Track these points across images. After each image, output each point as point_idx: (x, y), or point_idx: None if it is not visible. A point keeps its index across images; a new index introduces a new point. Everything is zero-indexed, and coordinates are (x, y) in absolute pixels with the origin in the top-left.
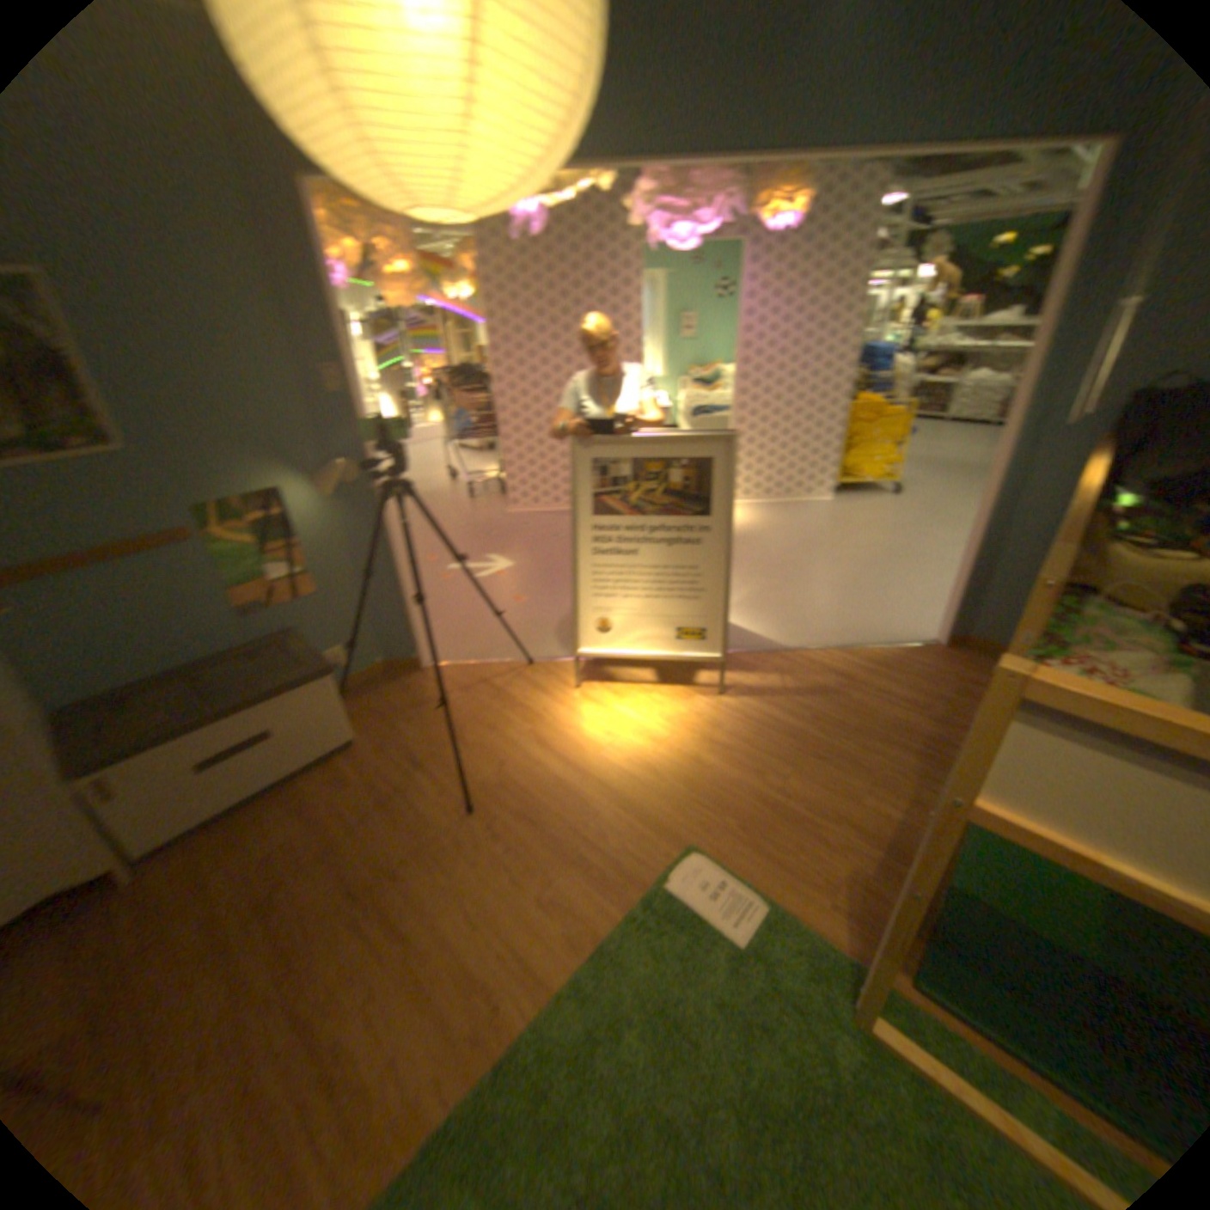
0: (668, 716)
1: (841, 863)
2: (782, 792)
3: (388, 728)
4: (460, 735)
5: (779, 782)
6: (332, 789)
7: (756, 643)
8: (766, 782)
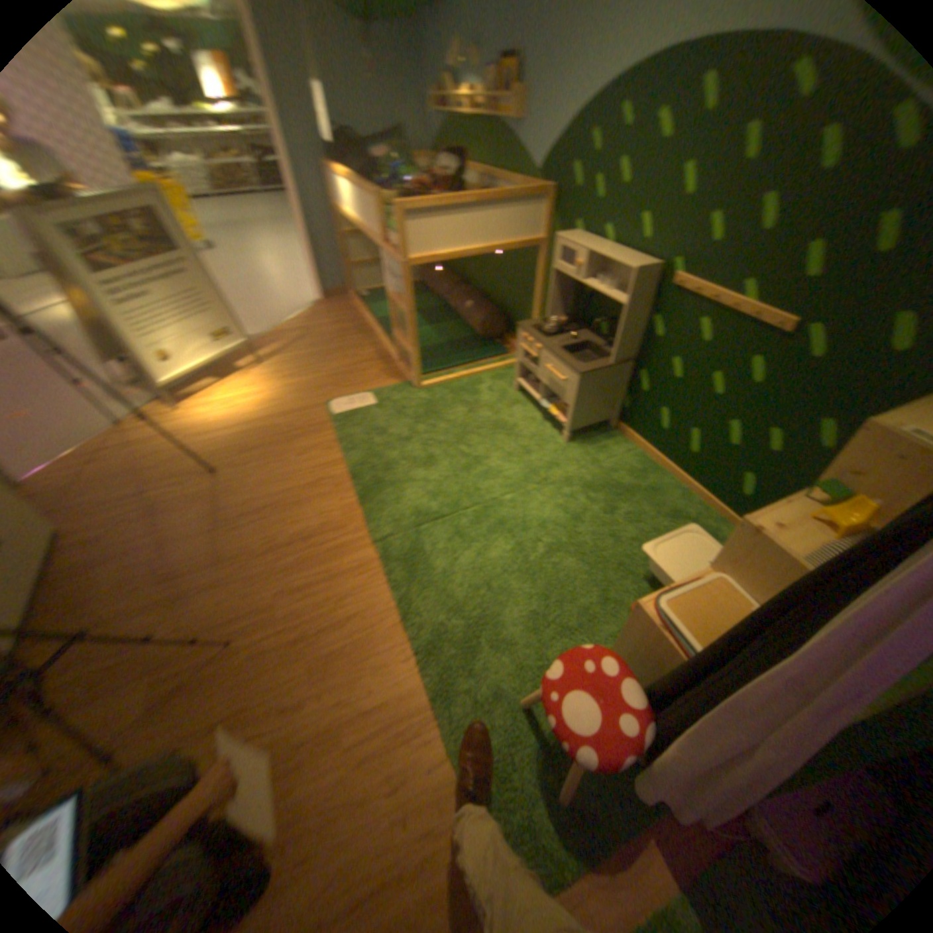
0: (250, 385)
1: (373, 371)
2: (333, 371)
3: (71, 510)
4: (140, 470)
5: (327, 370)
6: (96, 545)
7: (245, 340)
8: (323, 373)
